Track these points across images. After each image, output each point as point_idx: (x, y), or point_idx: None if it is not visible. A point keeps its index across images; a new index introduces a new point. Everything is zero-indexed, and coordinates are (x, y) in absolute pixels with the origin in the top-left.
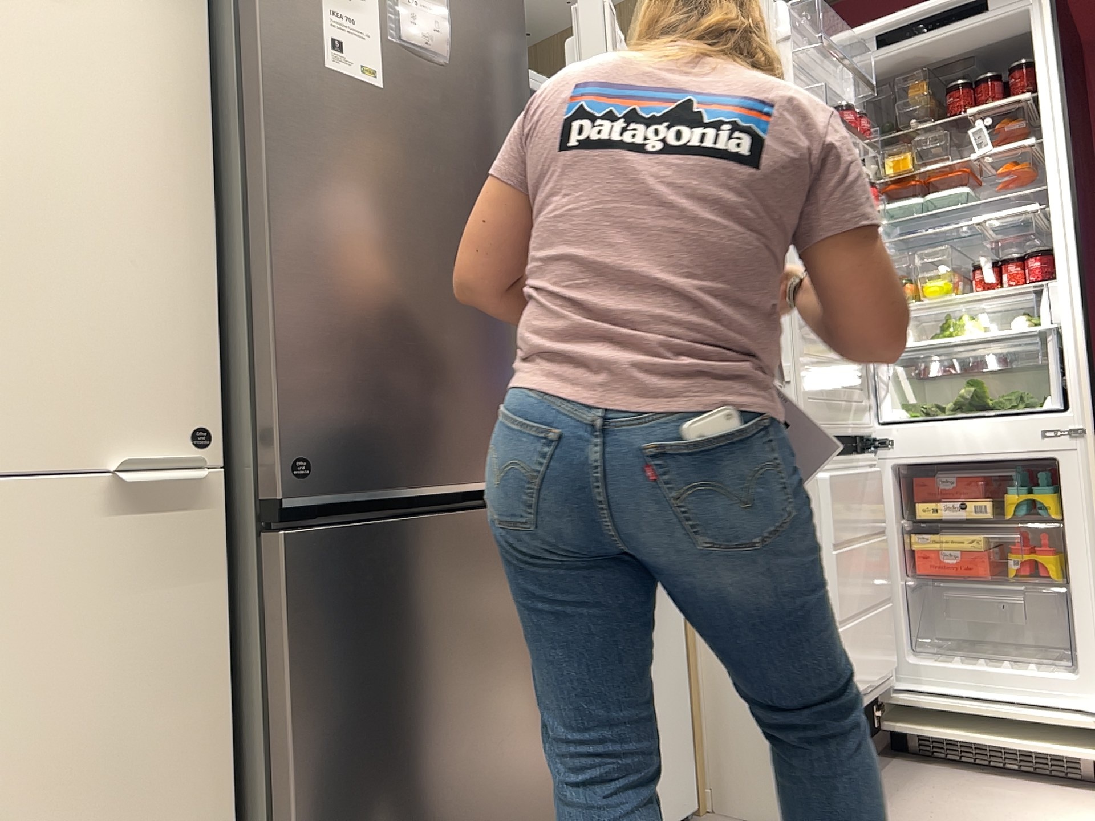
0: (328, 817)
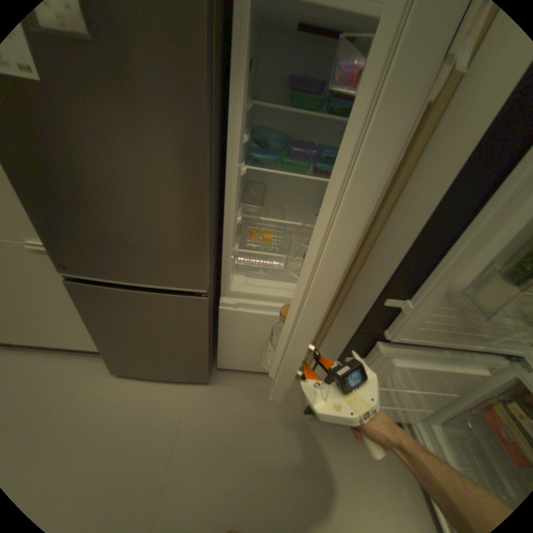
0: (102, 337)
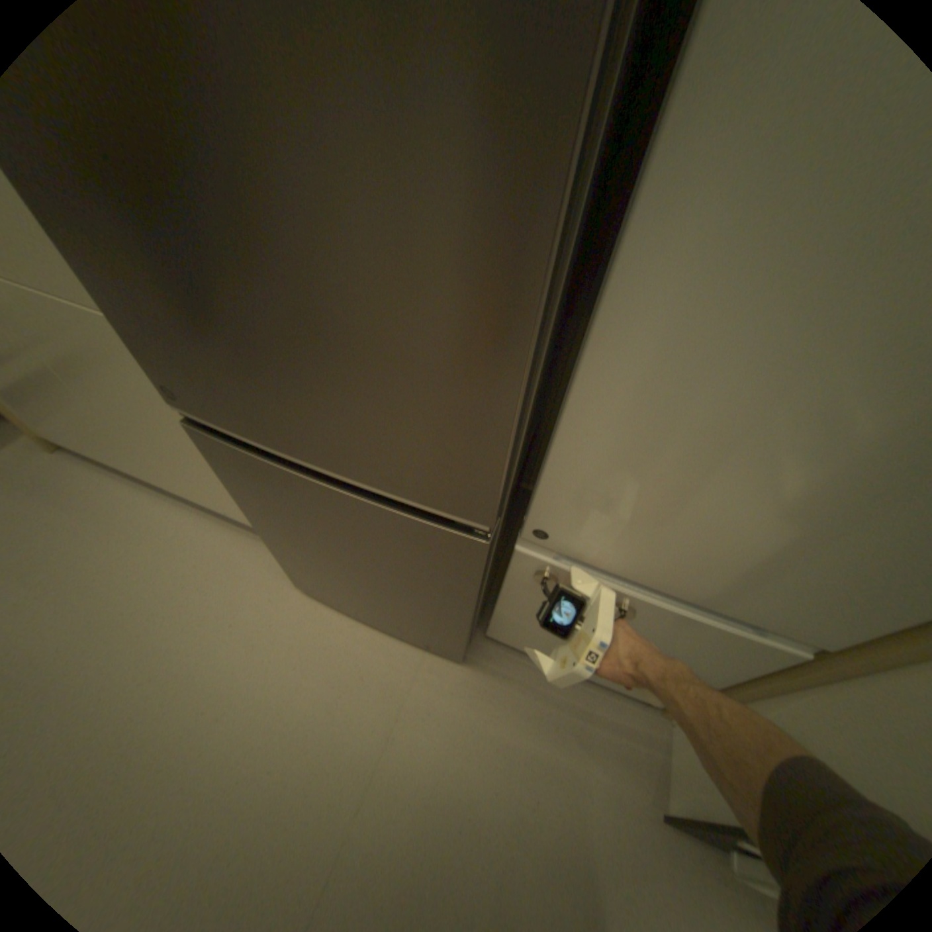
0: (273, 536)
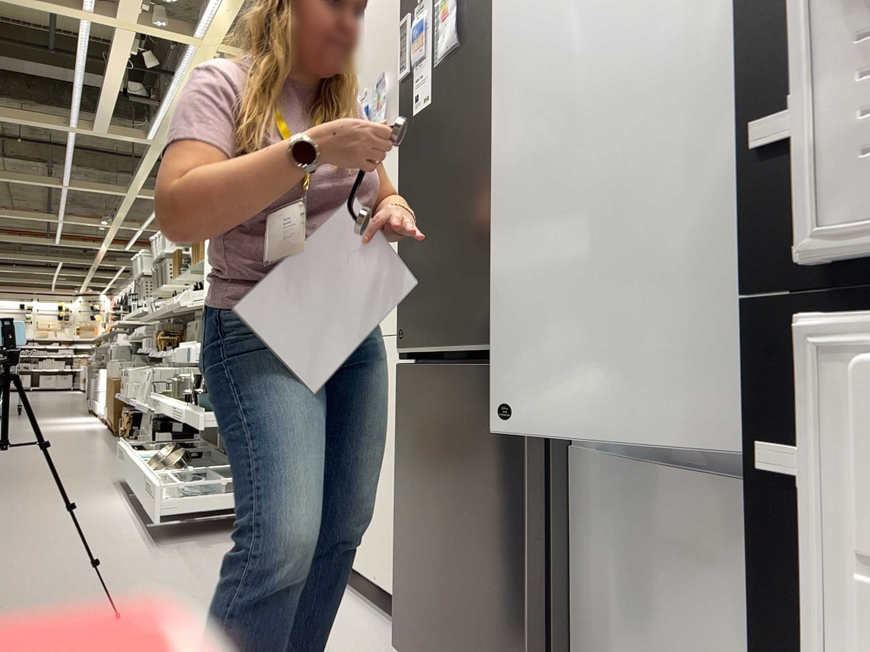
0: (403, 511)
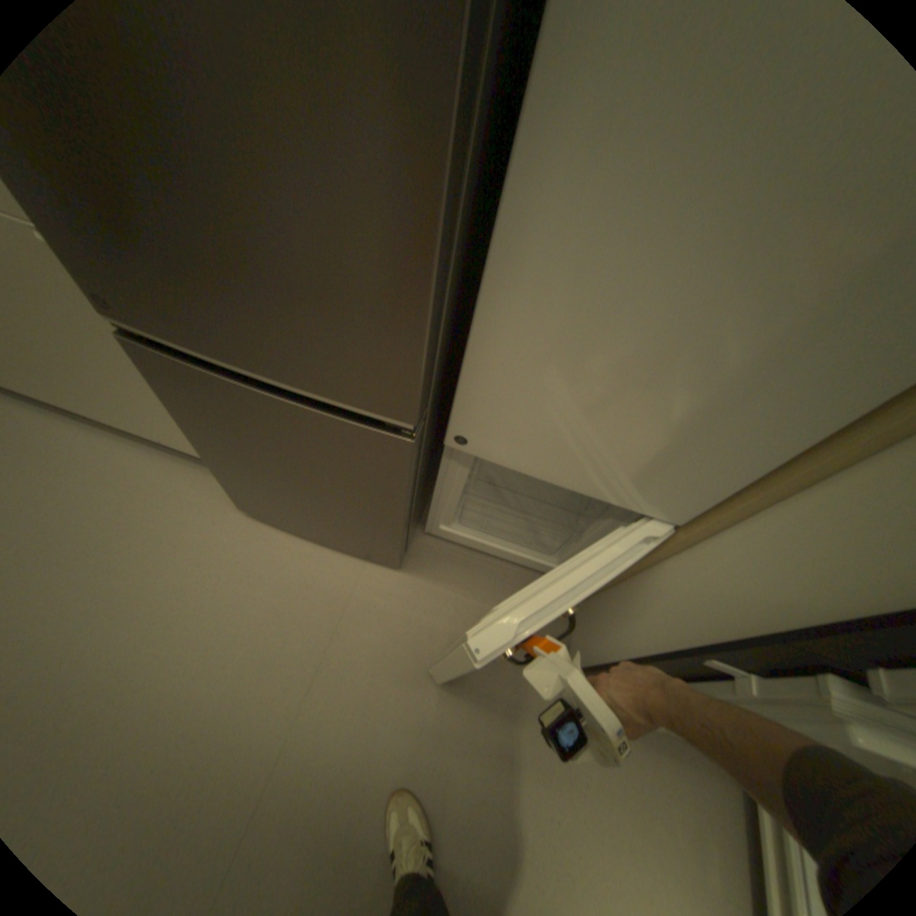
0: (215, 455)
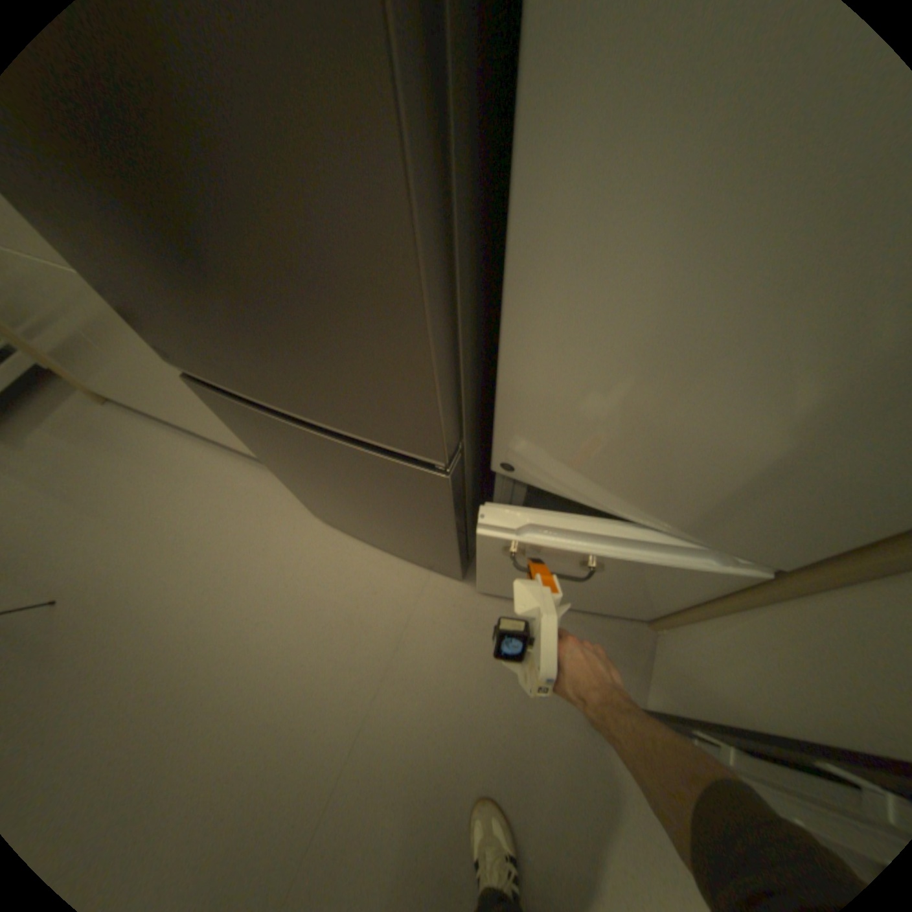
0: (282, 474)
